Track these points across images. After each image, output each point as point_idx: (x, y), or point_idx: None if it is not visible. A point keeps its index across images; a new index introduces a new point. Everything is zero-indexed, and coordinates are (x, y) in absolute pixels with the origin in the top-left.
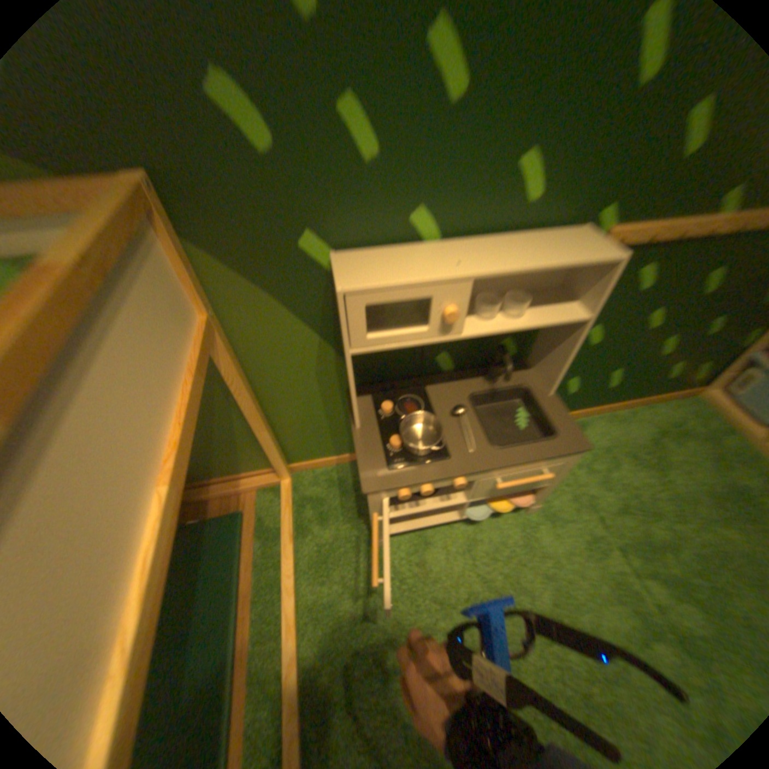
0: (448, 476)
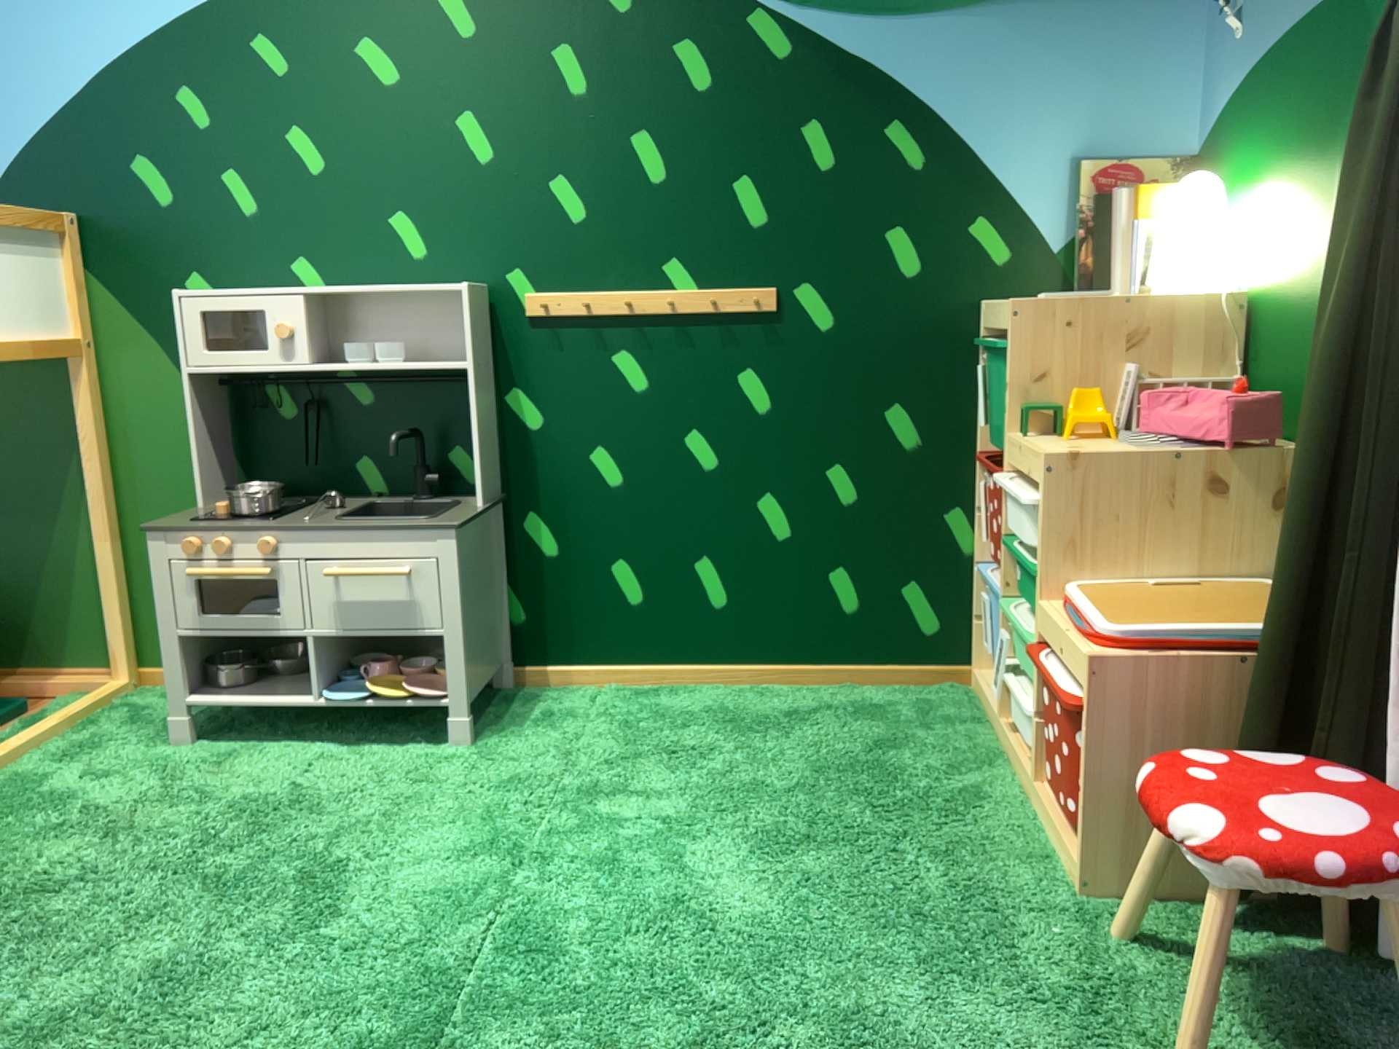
0: (250, 526)
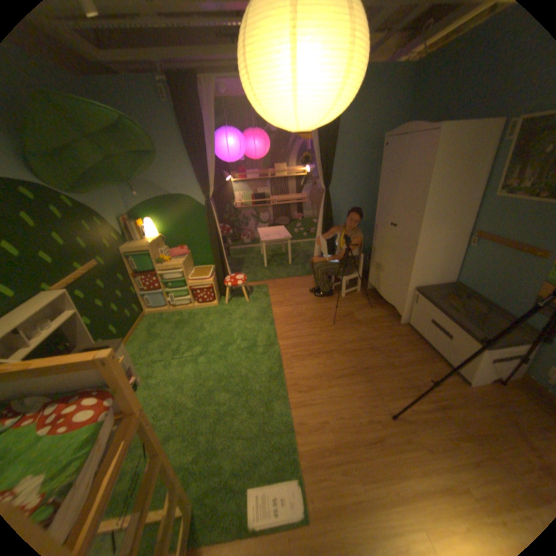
0: None
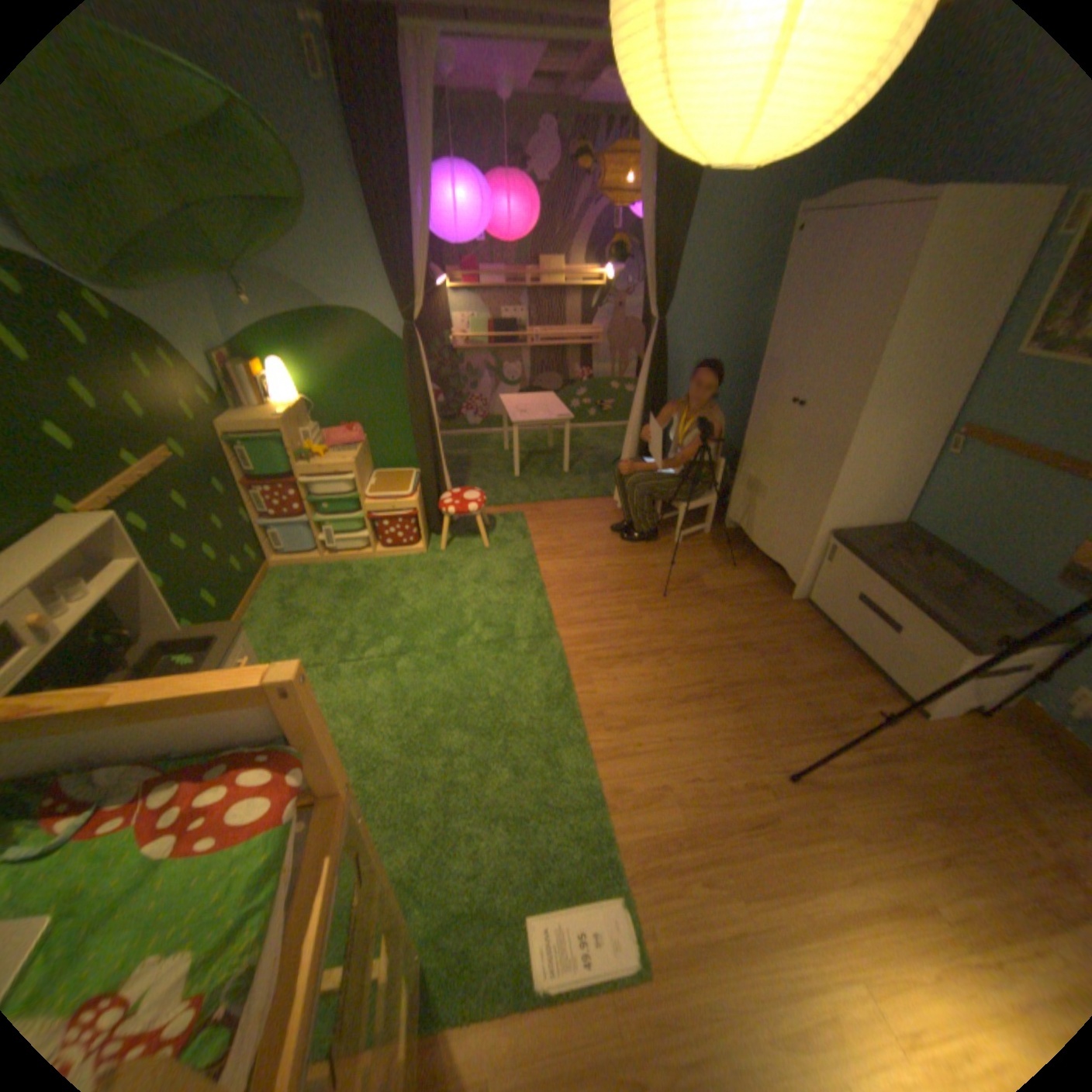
0: None
